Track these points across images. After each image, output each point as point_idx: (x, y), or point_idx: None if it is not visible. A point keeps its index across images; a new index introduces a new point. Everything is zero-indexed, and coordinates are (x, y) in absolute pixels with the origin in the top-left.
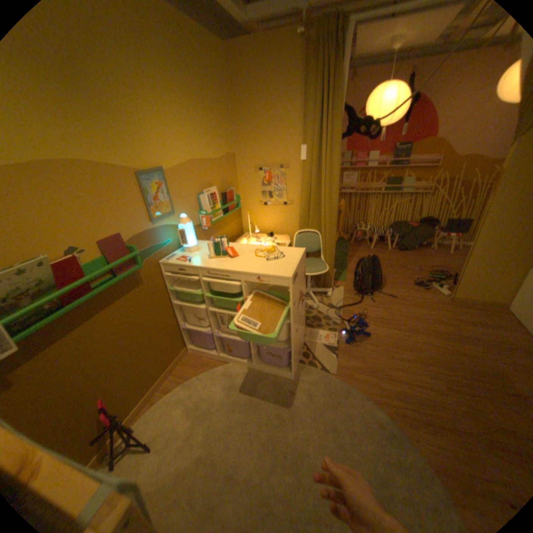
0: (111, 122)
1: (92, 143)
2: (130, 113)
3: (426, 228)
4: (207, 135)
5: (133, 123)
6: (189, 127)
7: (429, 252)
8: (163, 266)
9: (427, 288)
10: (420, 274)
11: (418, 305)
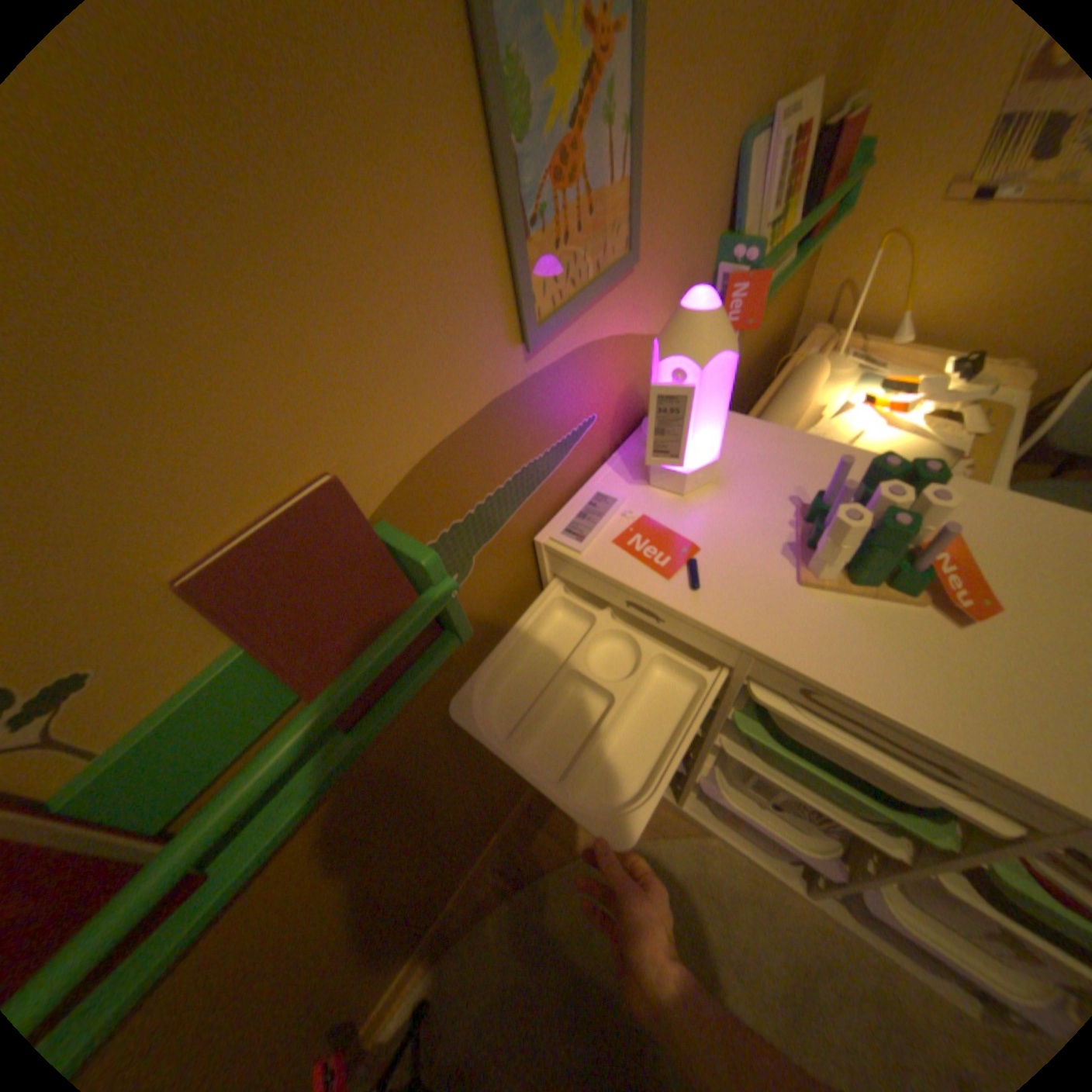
0: None
1: None
2: None
3: None
4: None
5: None
6: None
7: None
8: (554, 557)
9: None
10: None
11: None
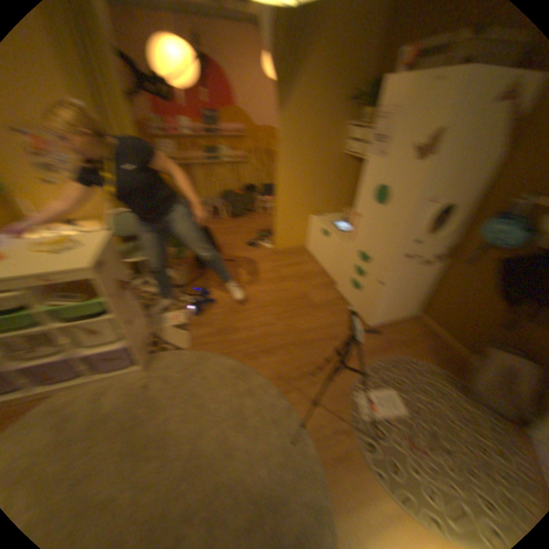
0: None
1: None
2: None
3: (246, 194)
4: None
5: None
6: None
7: (253, 215)
8: None
9: (253, 246)
10: (248, 235)
11: (249, 262)
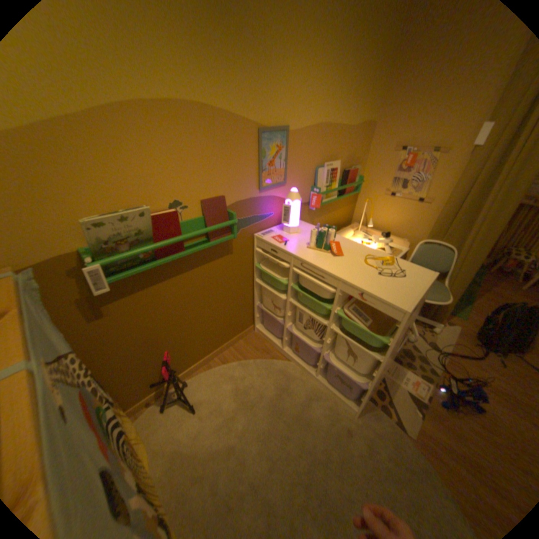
0: (249, 60)
1: (223, 85)
2: (274, 51)
3: None
4: (352, 92)
5: (273, 65)
6: (335, 79)
7: None
8: (257, 240)
9: None
10: None
11: None
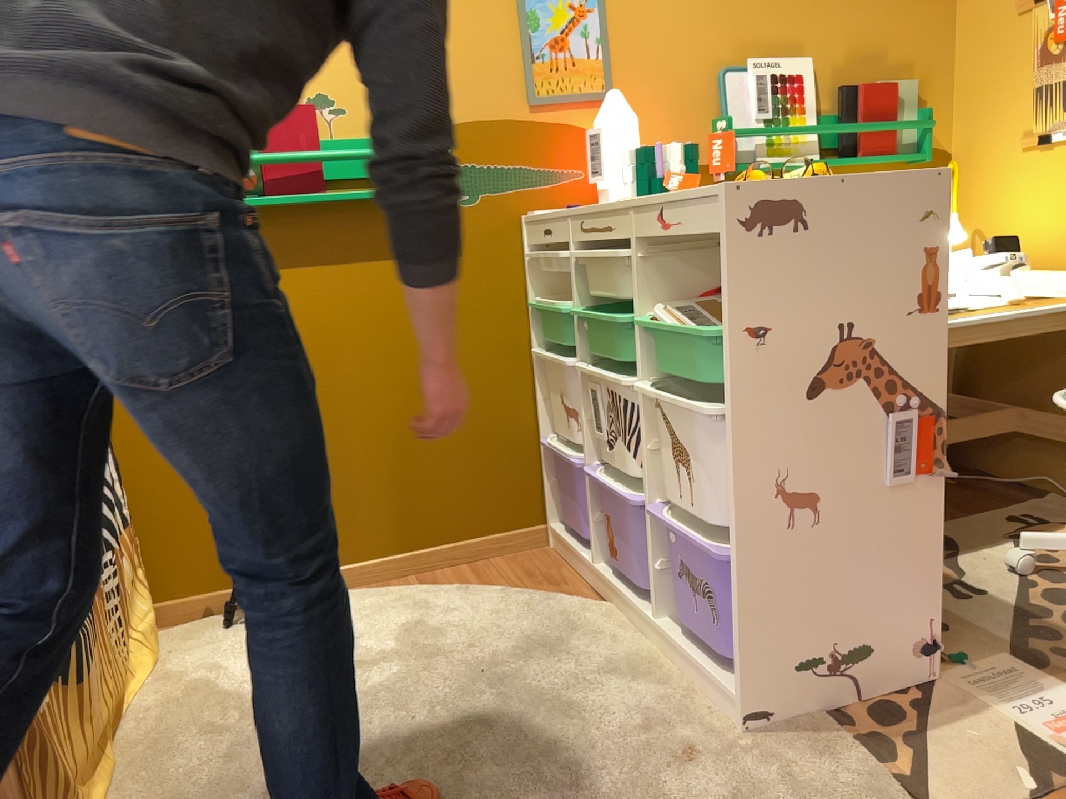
0: None
1: None
2: None
3: None
4: None
5: None
6: None
7: None
8: (526, 226)
9: None
10: None
11: None
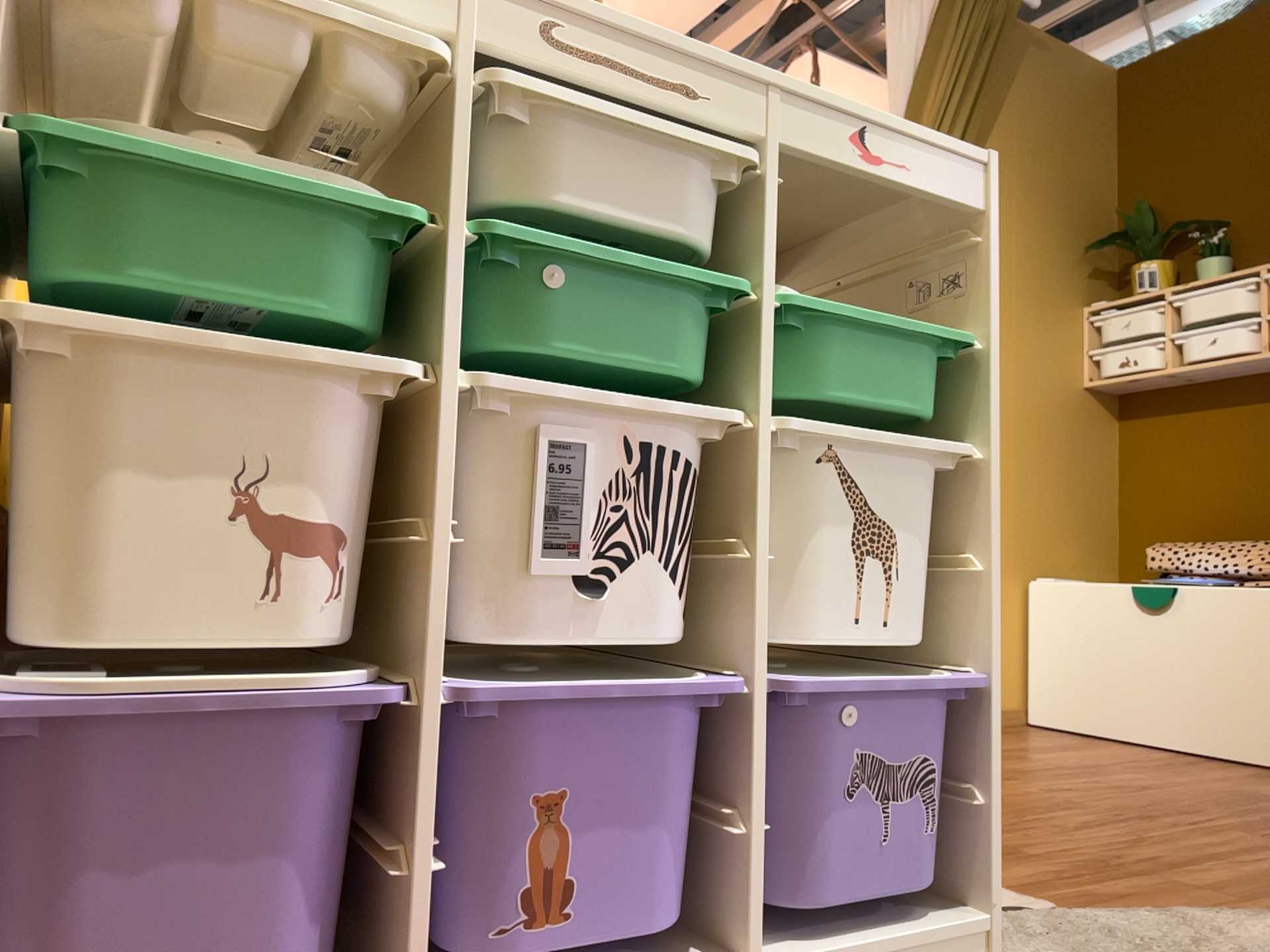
0: None
1: None
2: None
3: None
4: None
5: None
6: None
7: None
8: None
9: None
10: None
11: None
